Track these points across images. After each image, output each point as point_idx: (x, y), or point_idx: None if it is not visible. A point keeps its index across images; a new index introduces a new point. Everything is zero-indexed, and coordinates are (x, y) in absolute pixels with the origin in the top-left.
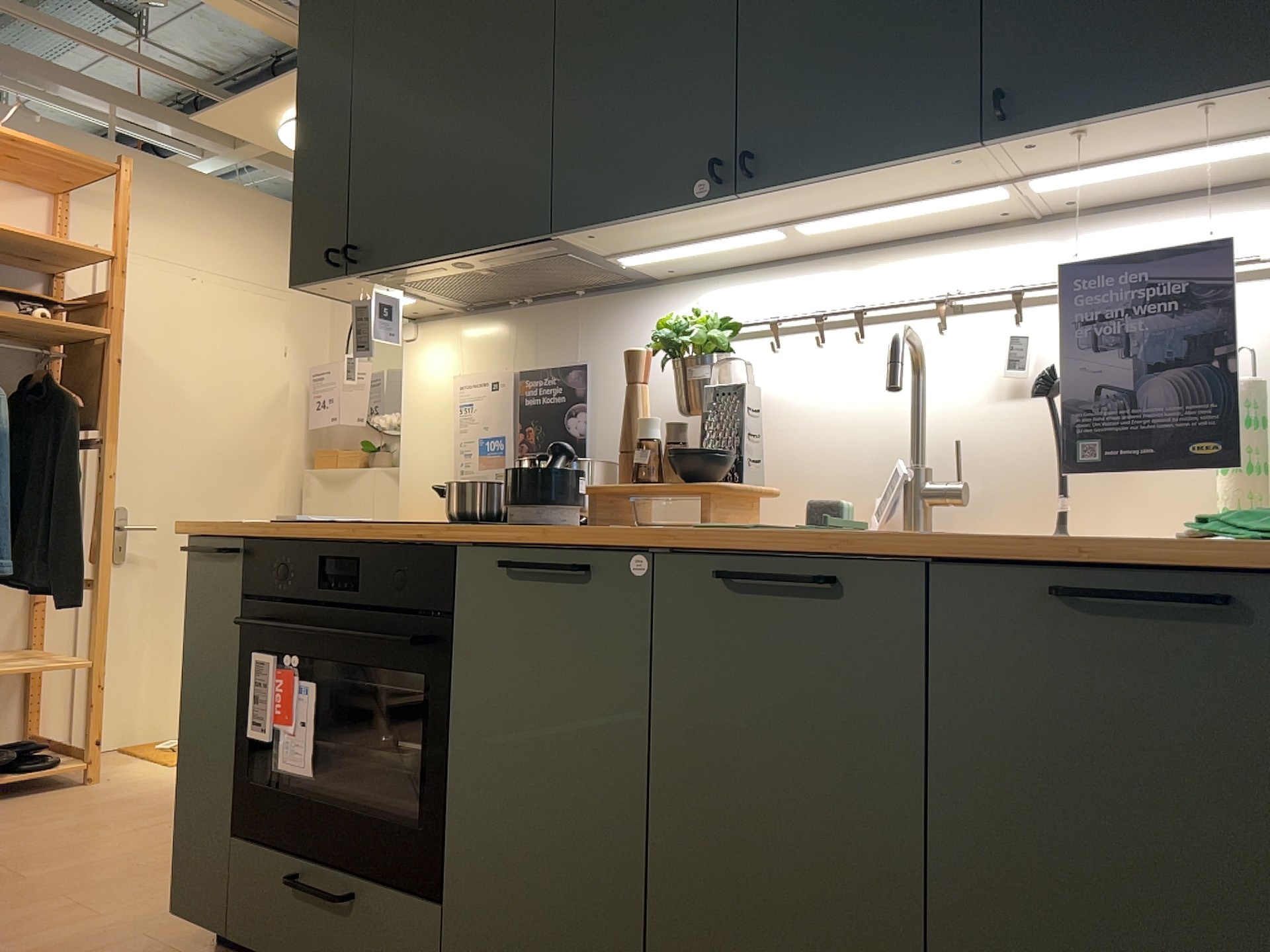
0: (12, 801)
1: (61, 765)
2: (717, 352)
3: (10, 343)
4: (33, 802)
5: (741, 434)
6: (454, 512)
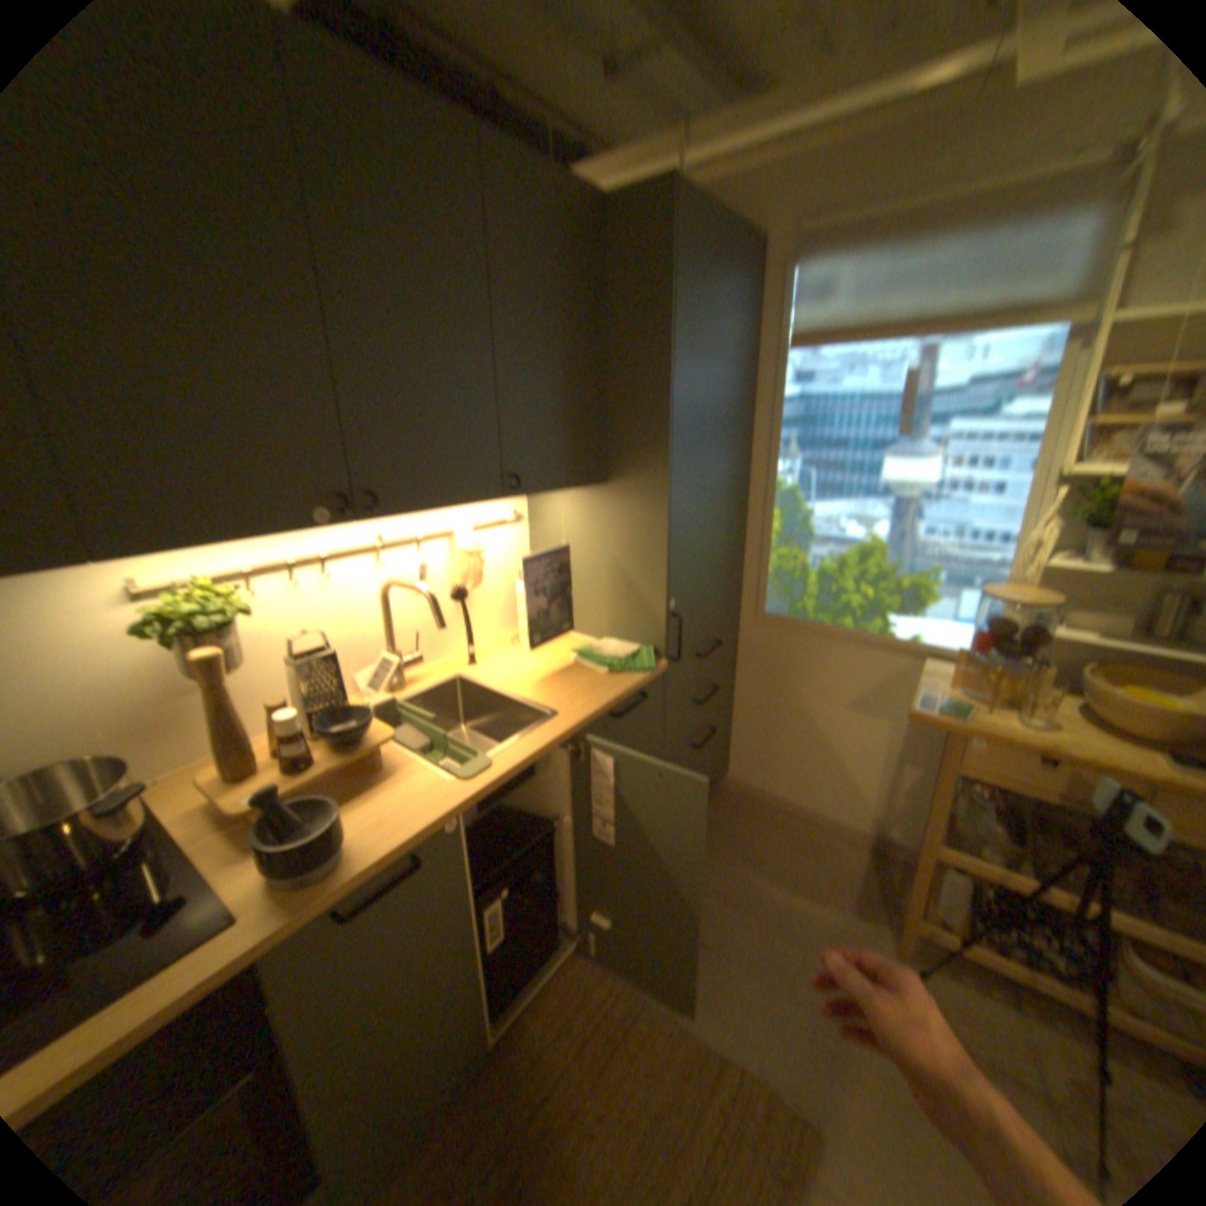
0: None
1: None
2: (227, 619)
3: None
4: None
5: (332, 688)
6: None
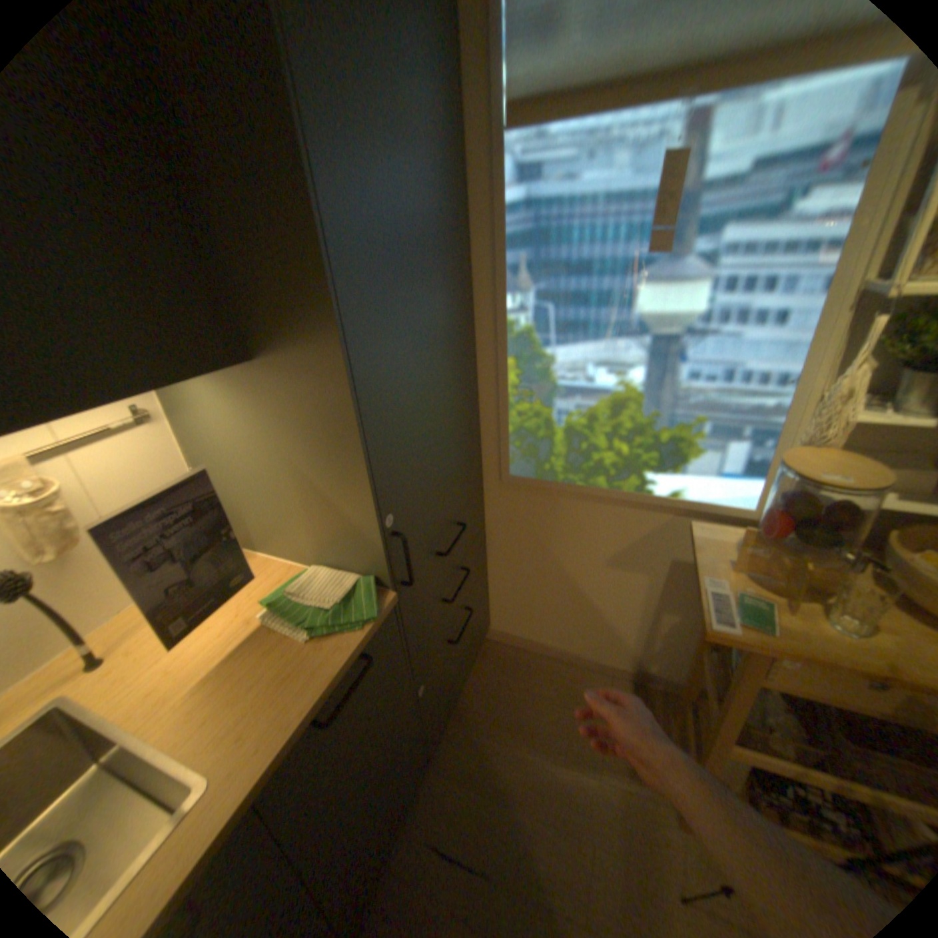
0: None
1: None
2: None
3: None
4: None
5: None
6: None
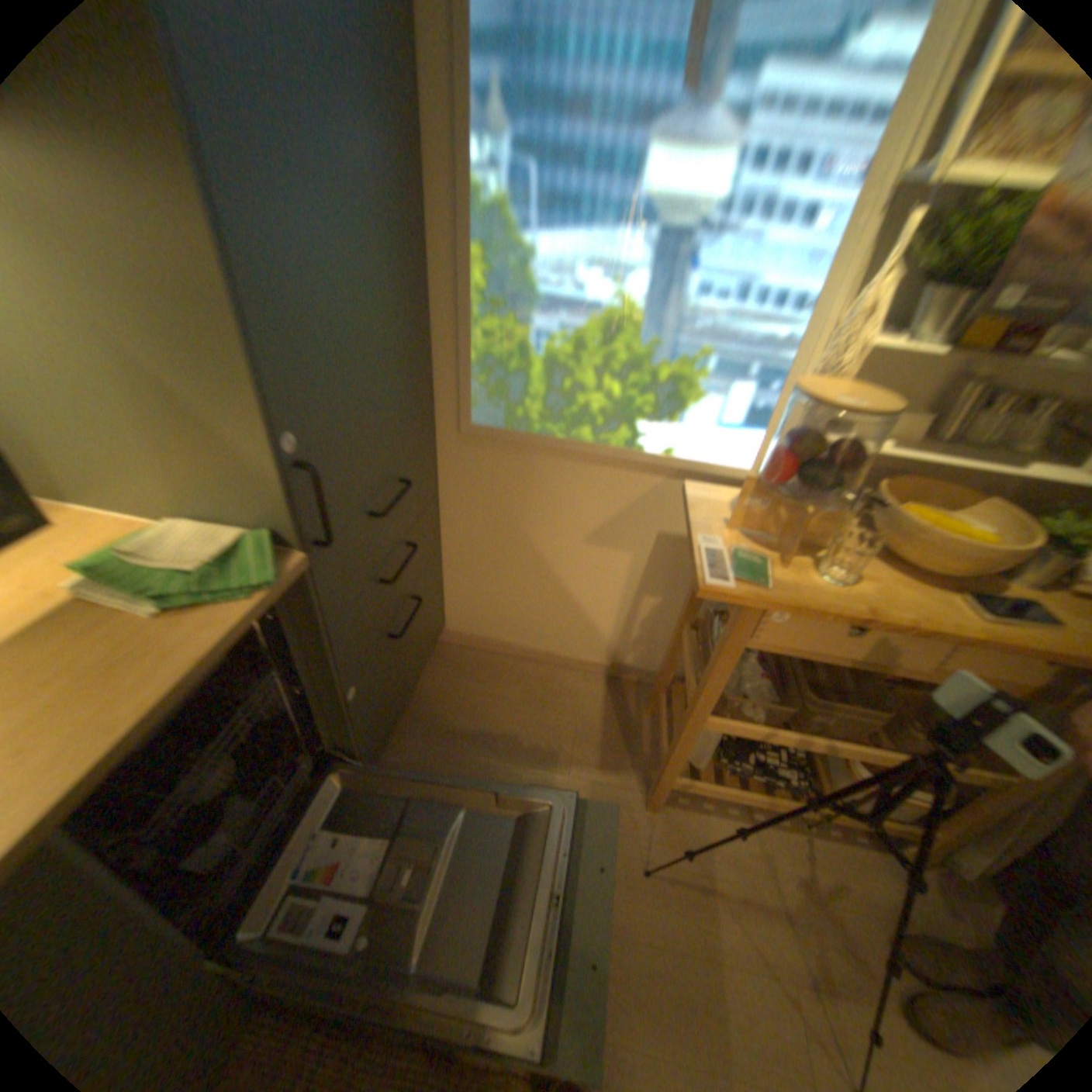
0: None
1: None
2: None
3: None
4: None
5: None
6: None
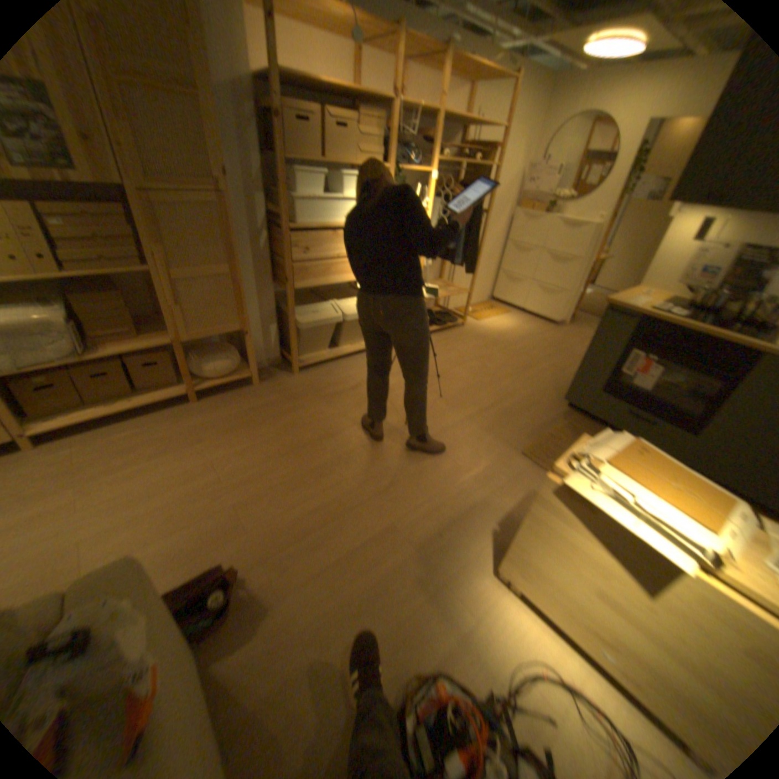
0: (449, 331)
1: (457, 321)
2: None
3: (448, 162)
4: (456, 333)
5: None
6: (700, 303)
